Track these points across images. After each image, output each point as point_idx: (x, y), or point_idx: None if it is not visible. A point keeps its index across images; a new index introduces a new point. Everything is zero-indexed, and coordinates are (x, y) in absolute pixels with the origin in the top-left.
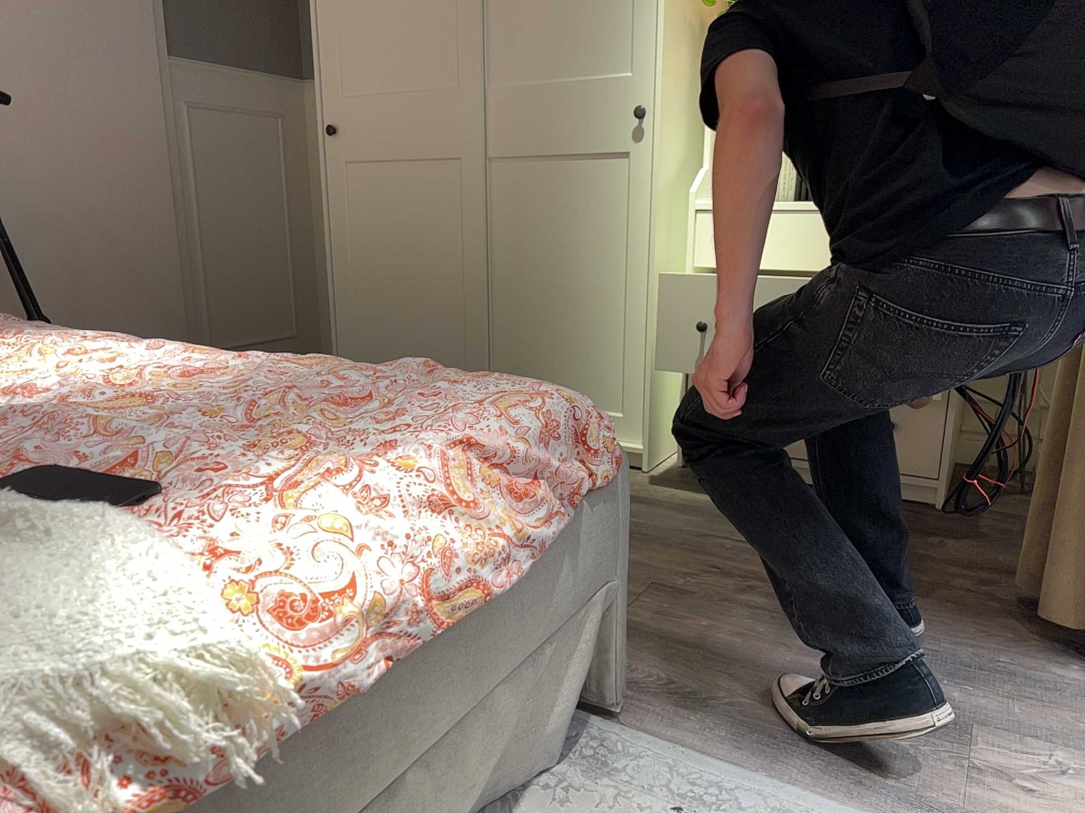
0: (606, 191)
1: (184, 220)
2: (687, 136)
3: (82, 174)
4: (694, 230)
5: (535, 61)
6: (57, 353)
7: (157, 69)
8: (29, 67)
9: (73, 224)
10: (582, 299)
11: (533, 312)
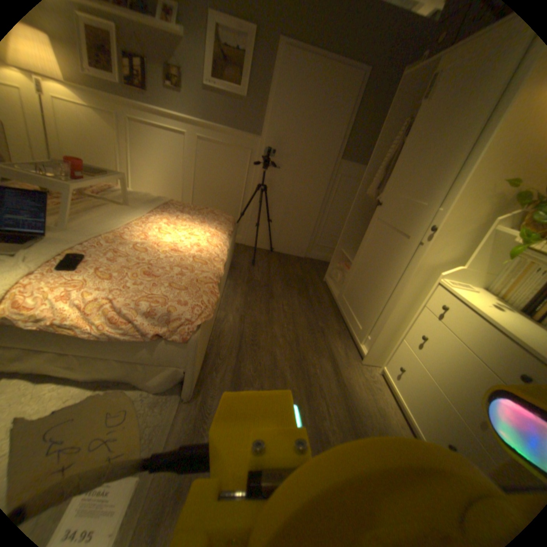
0: (409, 254)
1: (323, 206)
2: (469, 248)
3: (298, 187)
4: (434, 291)
5: (417, 190)
6: (199, 230)
7: (333, 161)
8: (295, 156)
9: (290, 199)
10: (382, 289)
11: (370, 284)
